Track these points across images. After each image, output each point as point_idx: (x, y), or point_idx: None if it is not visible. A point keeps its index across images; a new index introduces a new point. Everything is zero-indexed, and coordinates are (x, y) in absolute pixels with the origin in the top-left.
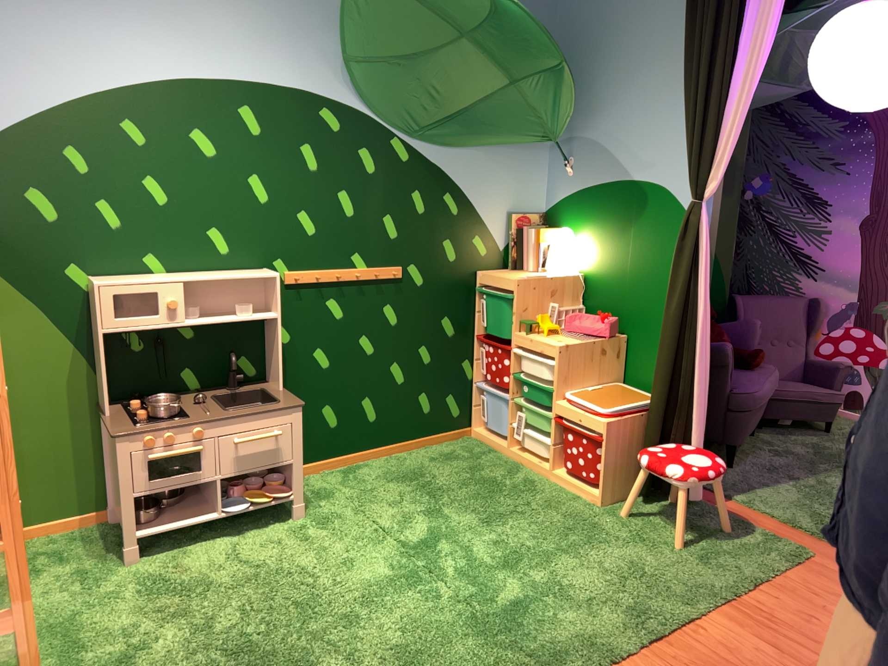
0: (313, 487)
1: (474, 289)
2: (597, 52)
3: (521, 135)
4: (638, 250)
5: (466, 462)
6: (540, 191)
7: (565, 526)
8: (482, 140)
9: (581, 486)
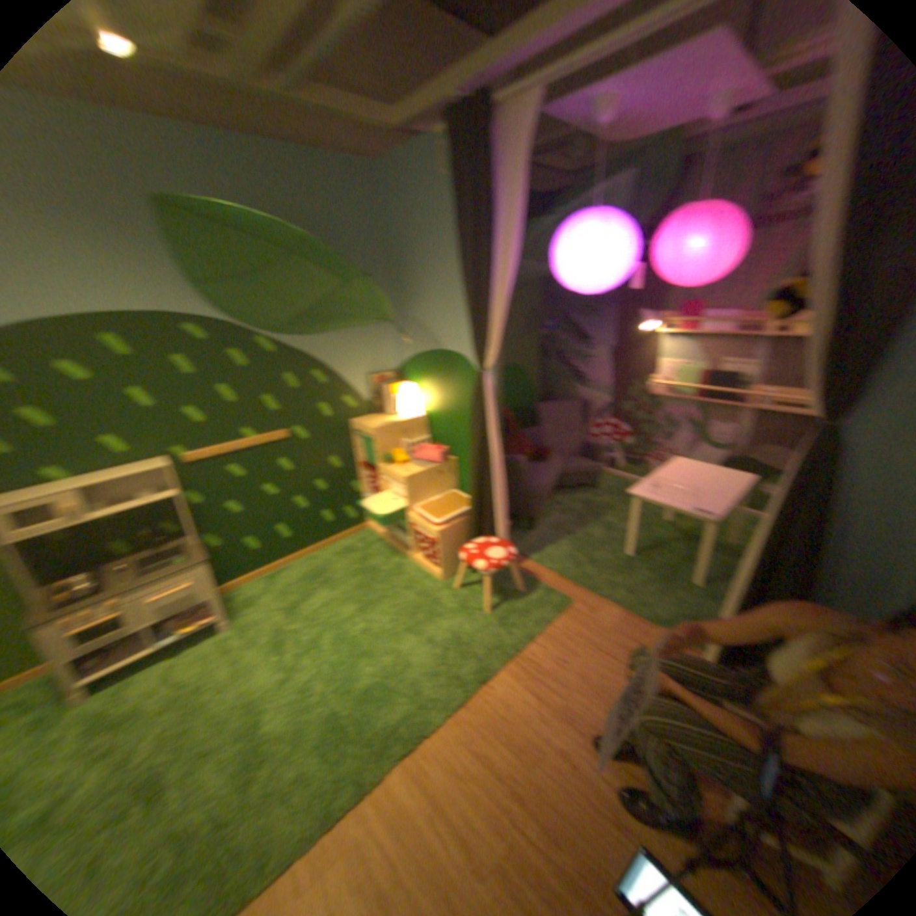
0: (242, 597)
1: (347, 434)
2: (408, 252)
3: (362, 321)
4: (453, 400)
5: (357, 554)
6: (388, 356)
7: (413, 606)
8: (332, 327)
9: (428, 568)
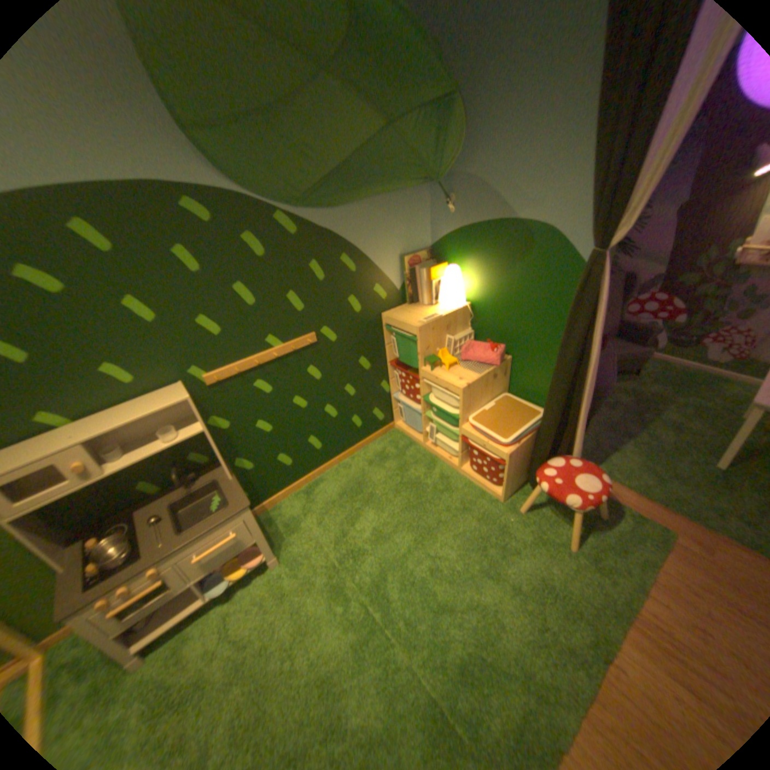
0: (285, 516)
1: (380, 330)
2: (474, 69)
3: (404, 182)
4: (522, 287)
5: (395, 461)
6: (424, 229)
7: (481, 536)
8: (367, 194)
9: (485, 484)
